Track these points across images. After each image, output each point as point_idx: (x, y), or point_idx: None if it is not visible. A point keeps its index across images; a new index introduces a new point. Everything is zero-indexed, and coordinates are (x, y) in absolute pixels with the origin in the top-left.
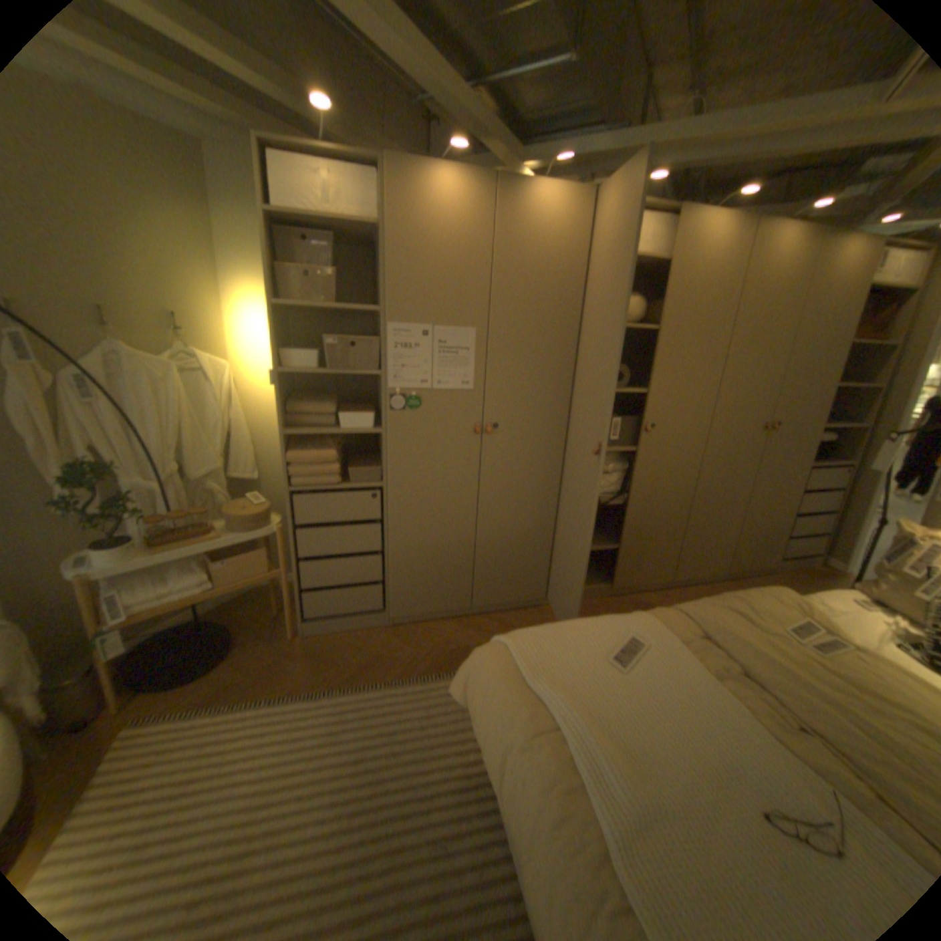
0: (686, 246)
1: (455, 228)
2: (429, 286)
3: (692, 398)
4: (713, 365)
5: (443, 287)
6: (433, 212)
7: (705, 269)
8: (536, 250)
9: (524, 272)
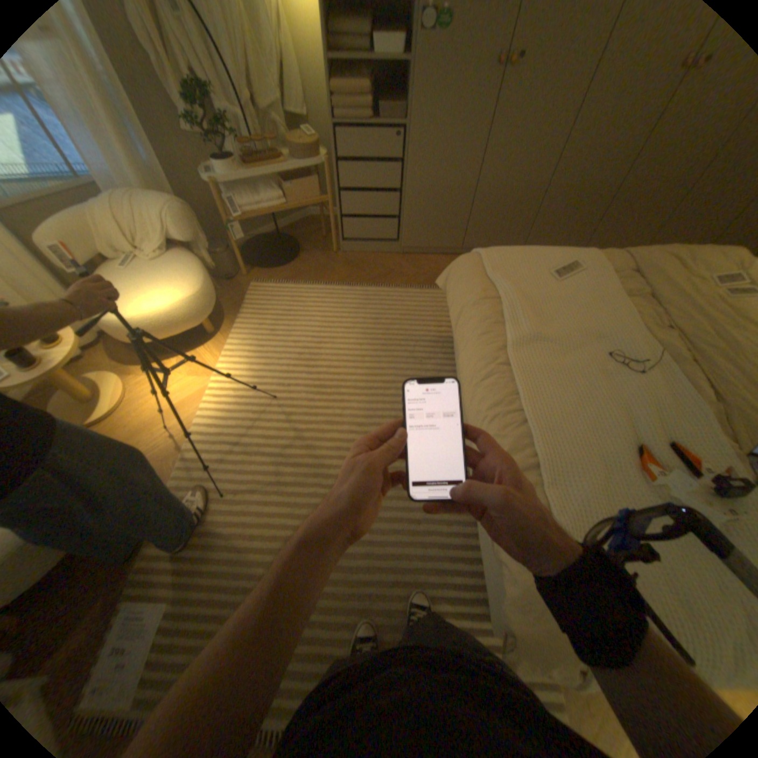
0: None
1: None
2: None
3: None
4: None
5: None
6: None
7: None
8: None
9: None
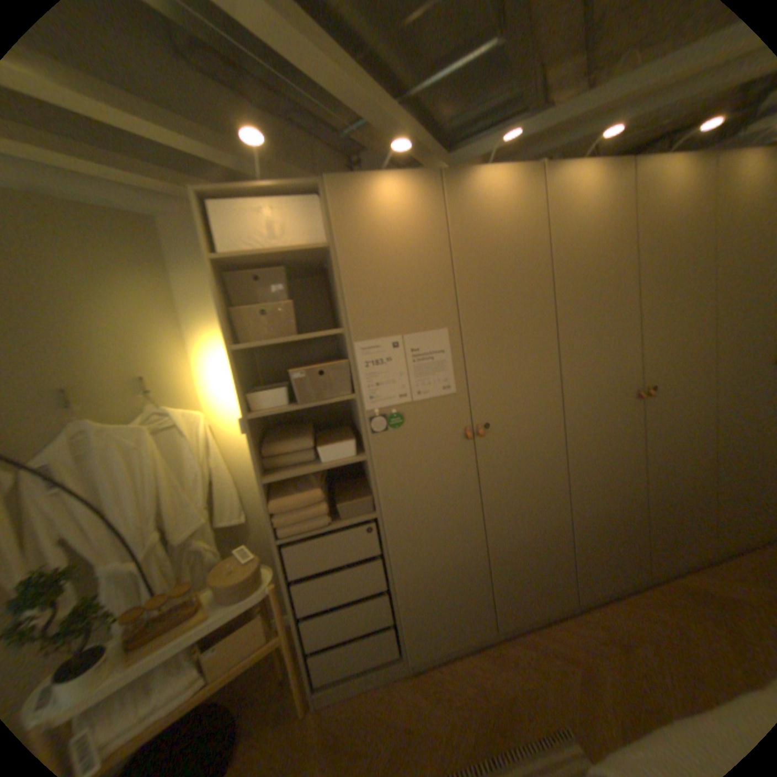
0: (648, 197)
1: (408, 233)
2: (392, 296)
3: (691, 349)
4: (705, 310)
5: (406, 294)
6: (383, 222)
7: (673, 216)
8: (495, 235)
9: (487, 260)
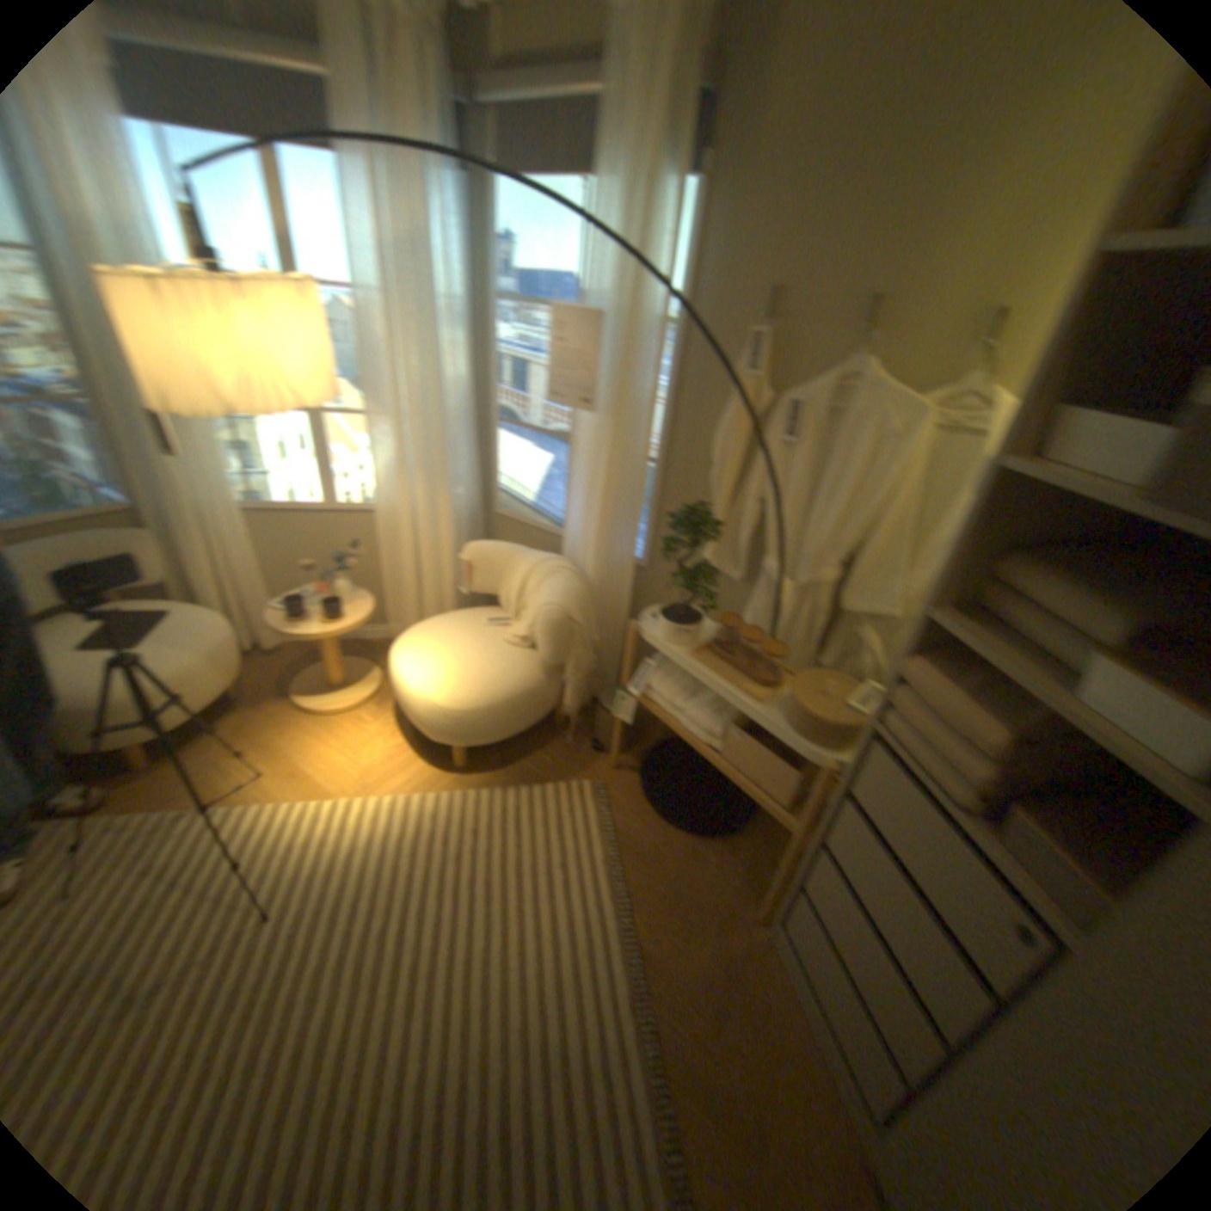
0: None
1: None
2: None
3: None
4: None
5: None
6: None
7: None
8: None
9: None
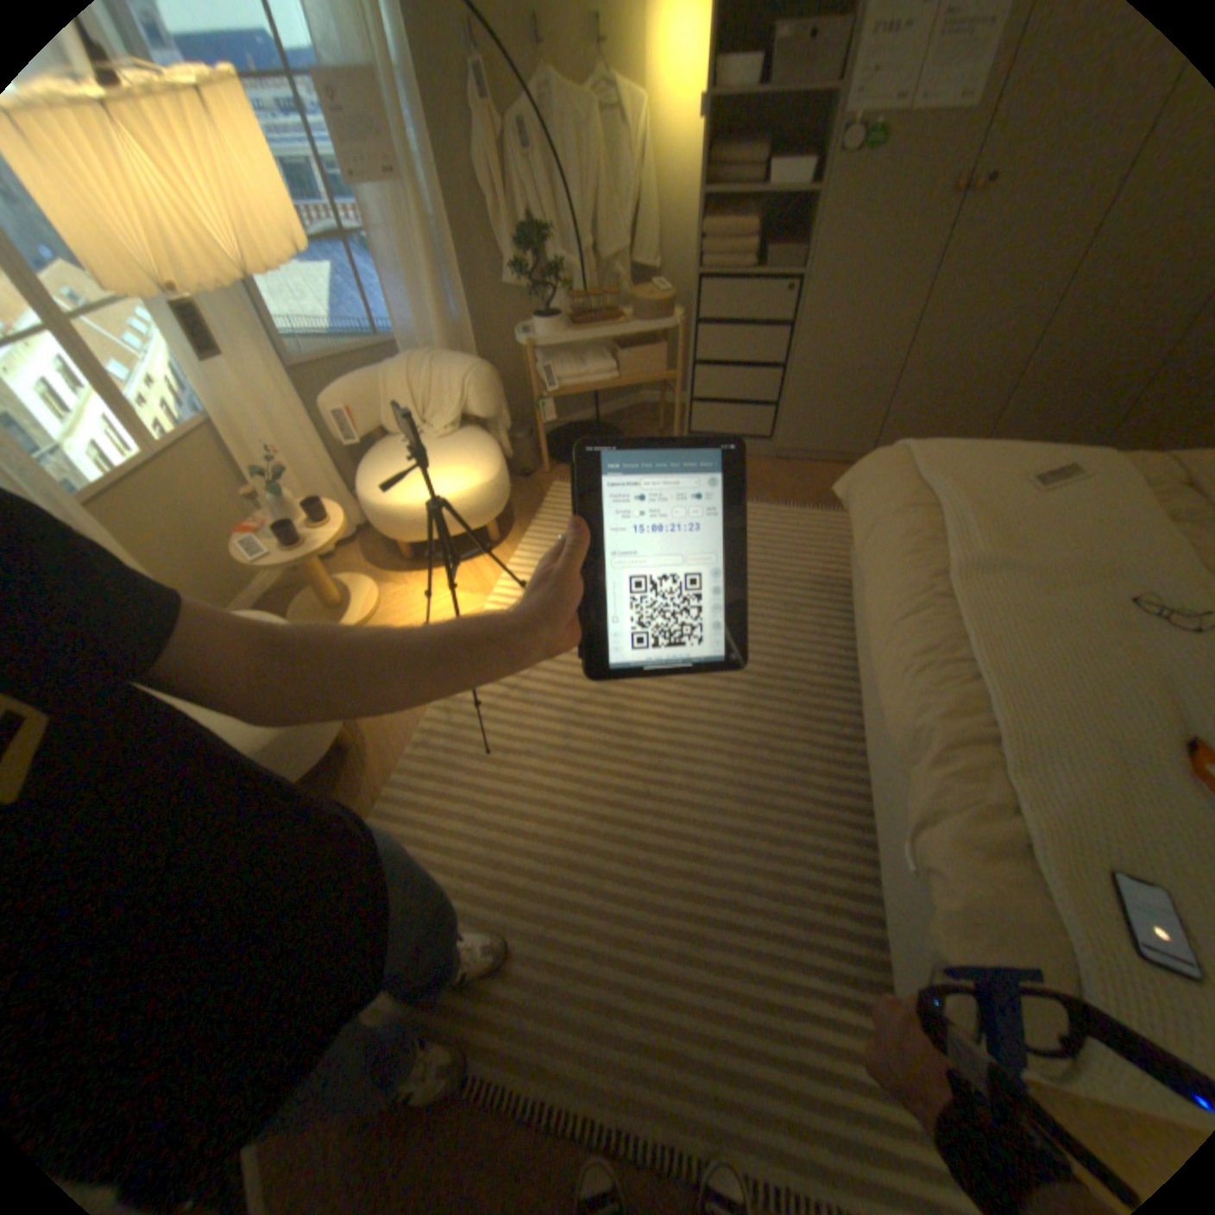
0: None
1: None
2: None
3: None
4: None
5: None
6: None
7: None
8: None
9: None
